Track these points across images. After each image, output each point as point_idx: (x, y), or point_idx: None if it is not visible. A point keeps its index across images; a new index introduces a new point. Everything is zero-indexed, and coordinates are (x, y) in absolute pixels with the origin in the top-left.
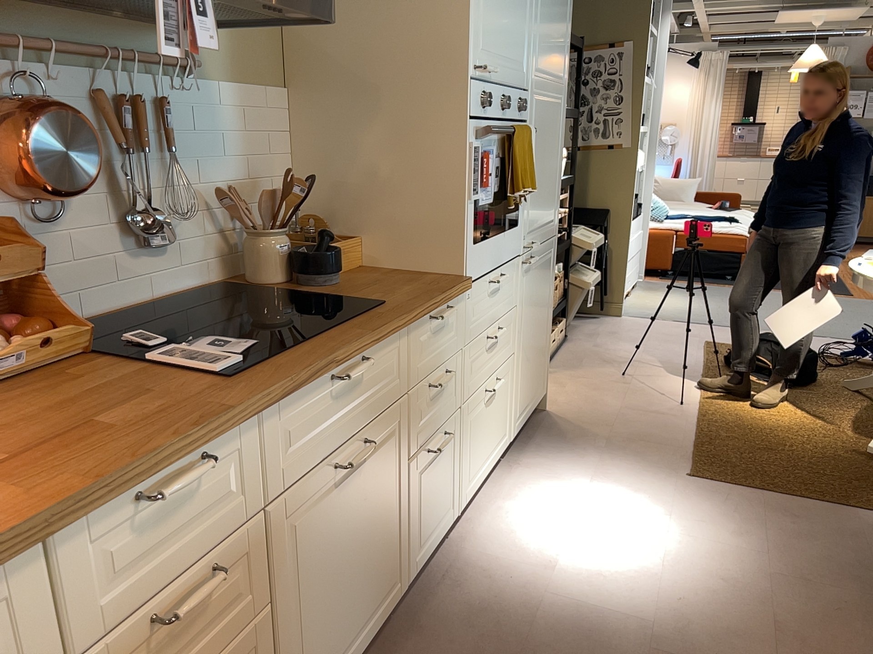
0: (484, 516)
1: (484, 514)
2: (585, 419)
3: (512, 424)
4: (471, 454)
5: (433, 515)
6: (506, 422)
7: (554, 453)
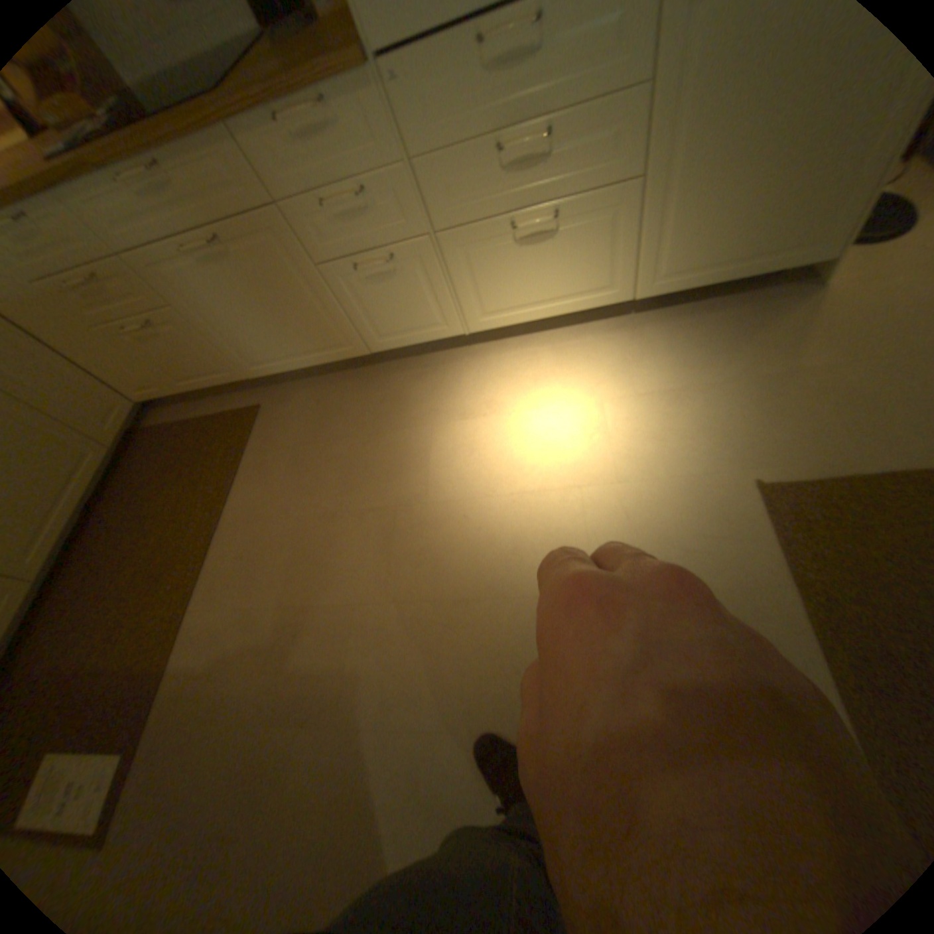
0: (516, 351)
1: (519, 349)
2: (847, 328)
3: (640, 279)
4: (484, 288)
5: (400, 320)
6: (610, 272)
7: (691, 343)
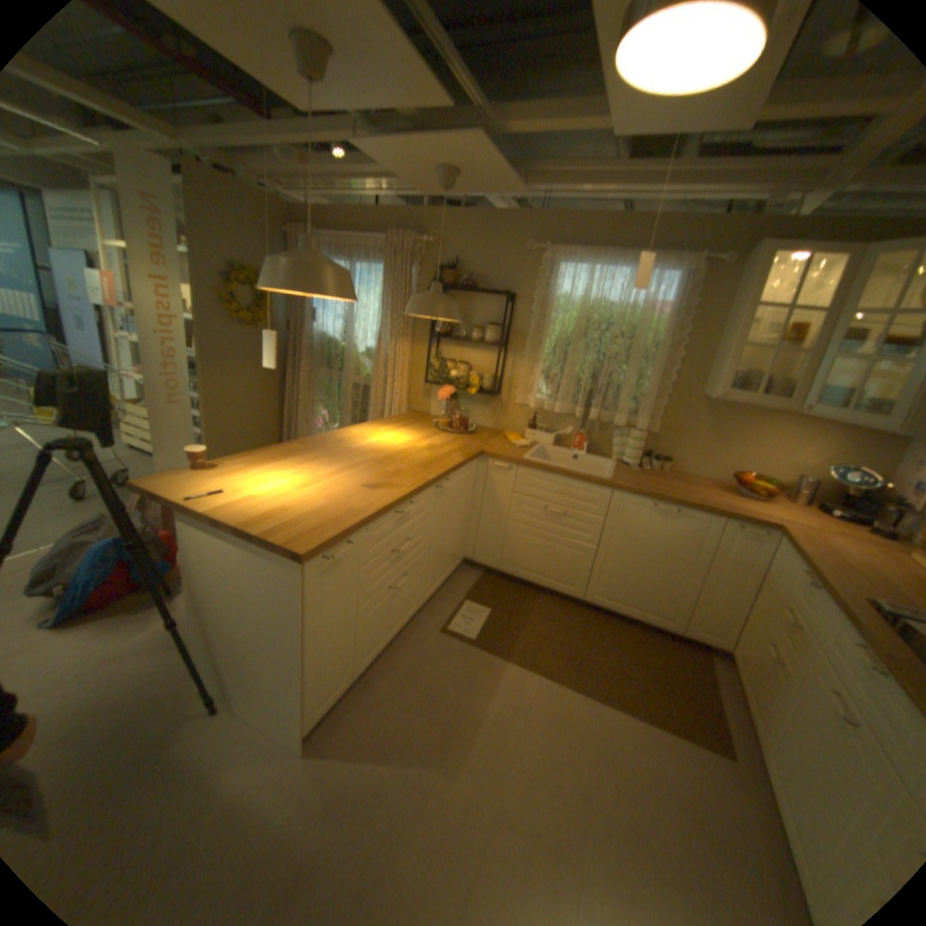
0: None
1: None
2: None
3: None
4: None
5: None
6: None
7: None
